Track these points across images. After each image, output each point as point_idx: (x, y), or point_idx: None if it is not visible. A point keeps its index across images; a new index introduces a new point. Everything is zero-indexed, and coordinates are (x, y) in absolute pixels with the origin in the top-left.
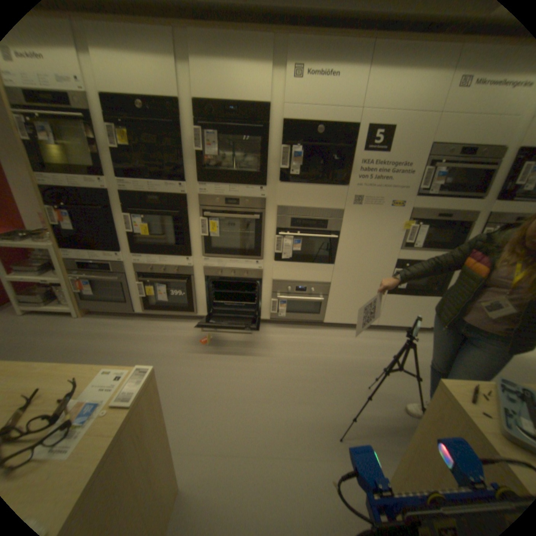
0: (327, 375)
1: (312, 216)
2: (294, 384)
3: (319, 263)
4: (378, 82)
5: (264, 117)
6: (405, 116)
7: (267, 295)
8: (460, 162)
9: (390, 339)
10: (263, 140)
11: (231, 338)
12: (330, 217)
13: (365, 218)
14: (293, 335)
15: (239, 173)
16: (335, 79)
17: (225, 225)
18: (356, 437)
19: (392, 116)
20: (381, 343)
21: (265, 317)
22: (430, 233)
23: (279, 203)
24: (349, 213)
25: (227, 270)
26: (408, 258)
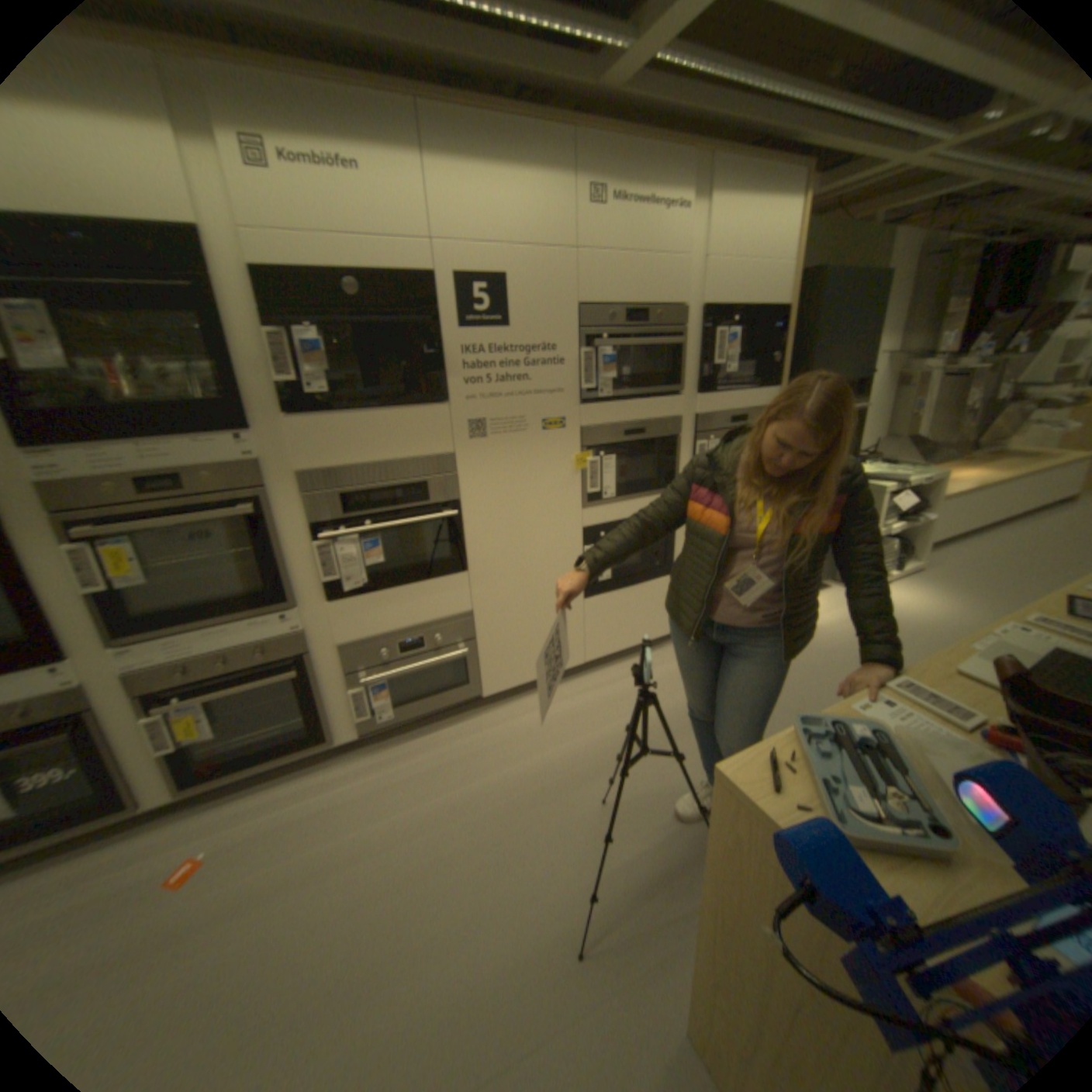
0: (515, 816)
1: (387, 480)
2: (448, 877)
3: (435, 578)
4: (445, 187)
5: (187, 261)
6: (516, 257)
7: (332, 686)
8: (628, 336)
9: (612, 681)
10: (202, 318)
11: (259, 833)
12: (427, 476)
13: (500, 463)
14: (423, 754)
15: (155, 407)
16: (350, 177)
17: (152, 549)
18: (605, 929)
19: (492, 255)
20: (599, 695)
21: (344, 739)
22: (619, 469)
23: (295, 466)
24: (464, 459)
25: (196, 662)
26: (598, 522)
